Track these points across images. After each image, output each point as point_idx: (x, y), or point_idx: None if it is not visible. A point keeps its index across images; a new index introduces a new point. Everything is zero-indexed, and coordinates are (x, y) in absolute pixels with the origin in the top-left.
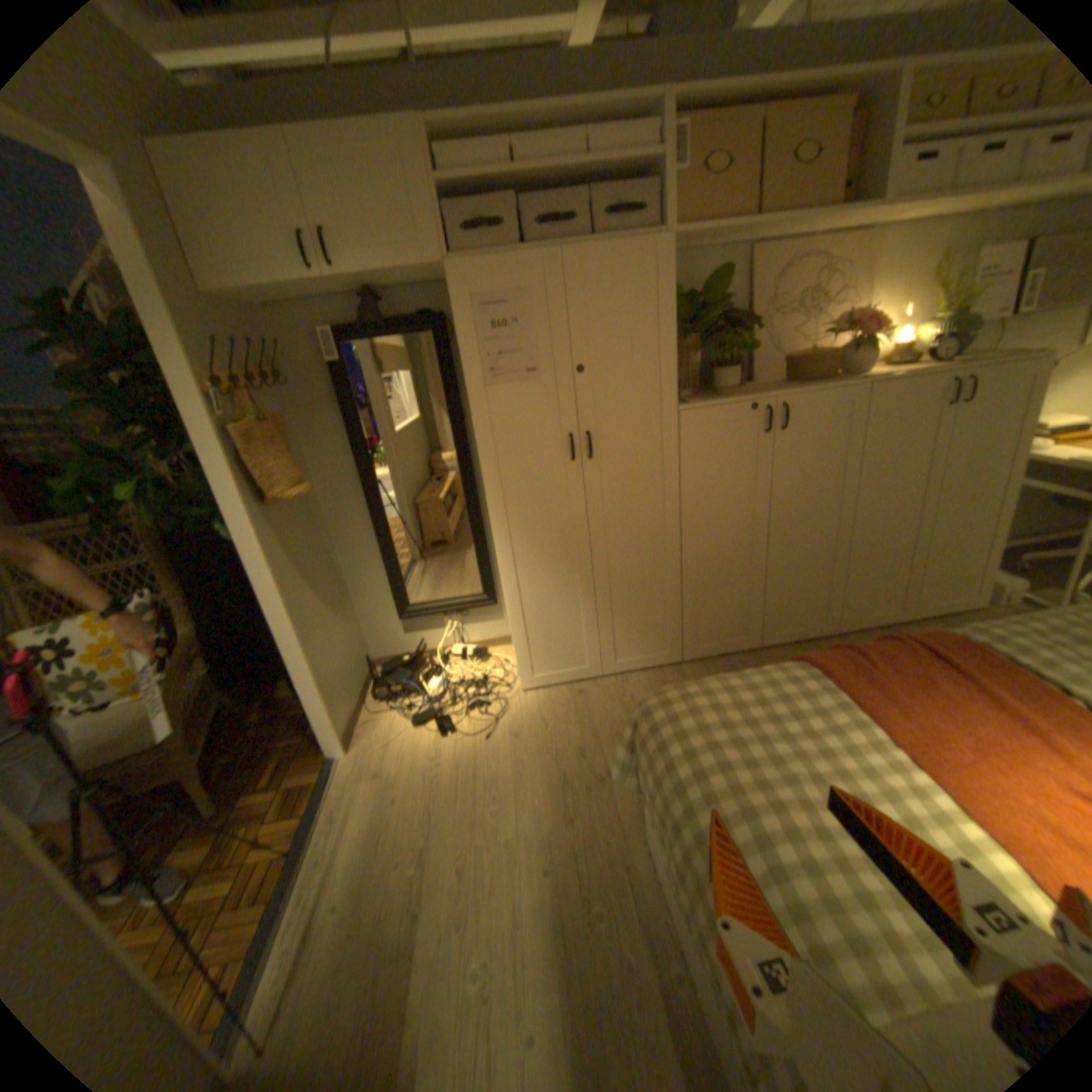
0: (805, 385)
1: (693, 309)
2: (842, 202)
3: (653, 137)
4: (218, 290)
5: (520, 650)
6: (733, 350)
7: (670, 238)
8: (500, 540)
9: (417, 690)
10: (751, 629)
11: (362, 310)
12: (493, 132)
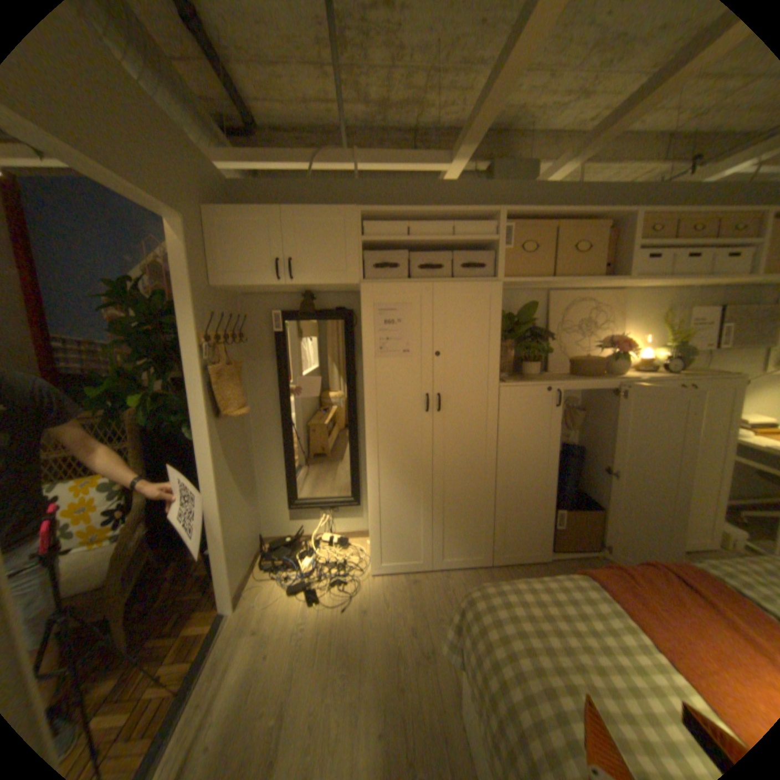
0: (582, 378)
1: (510, 324)
2: (604, 274)
3: (492, 230)
4: (222, 285)
5: (374, 542)
6: (535, 351)
7: (499, 284)
8: (371, 459)
9: (293, 565)
10: (544, 546)
11: (303, 303)
12: (399, 218)
